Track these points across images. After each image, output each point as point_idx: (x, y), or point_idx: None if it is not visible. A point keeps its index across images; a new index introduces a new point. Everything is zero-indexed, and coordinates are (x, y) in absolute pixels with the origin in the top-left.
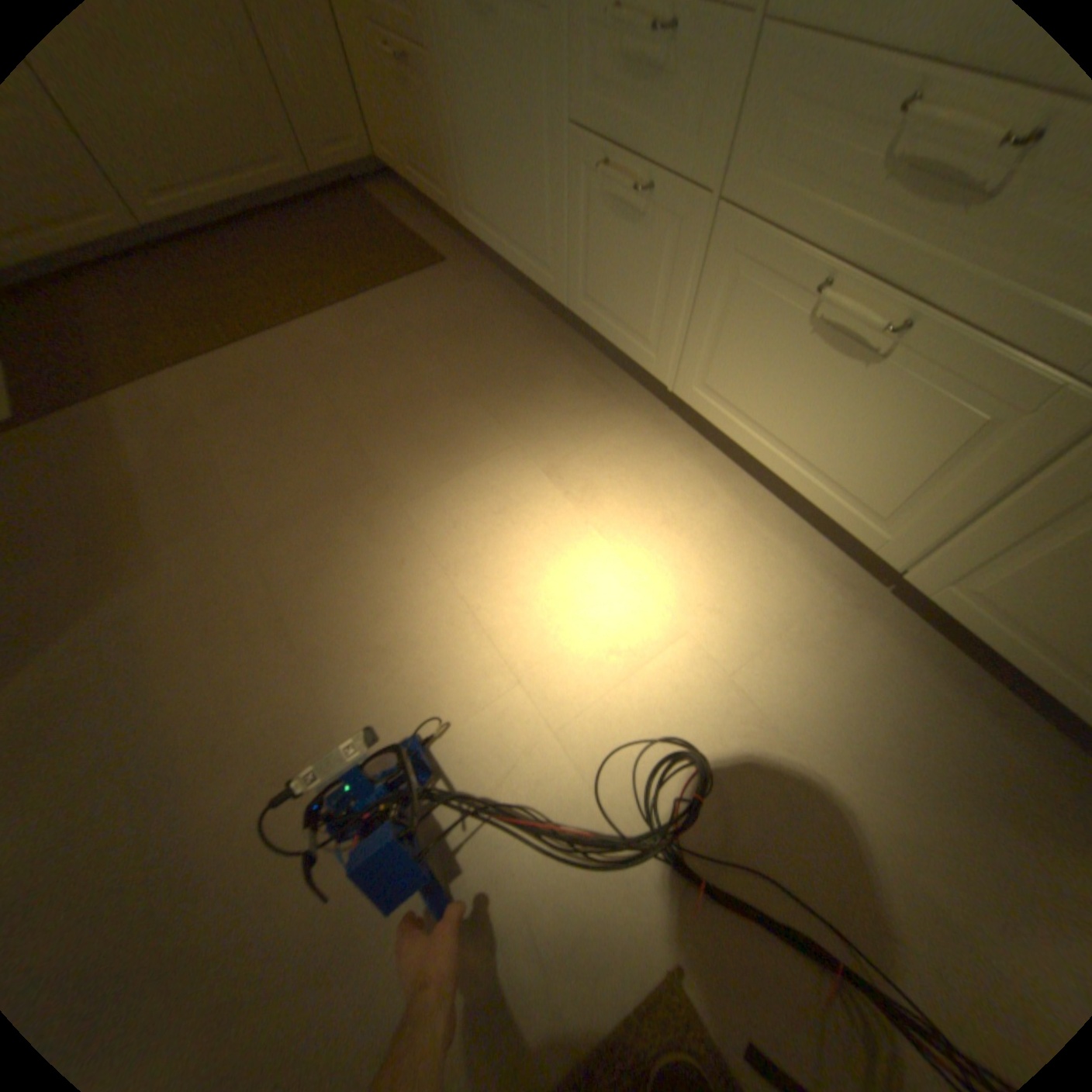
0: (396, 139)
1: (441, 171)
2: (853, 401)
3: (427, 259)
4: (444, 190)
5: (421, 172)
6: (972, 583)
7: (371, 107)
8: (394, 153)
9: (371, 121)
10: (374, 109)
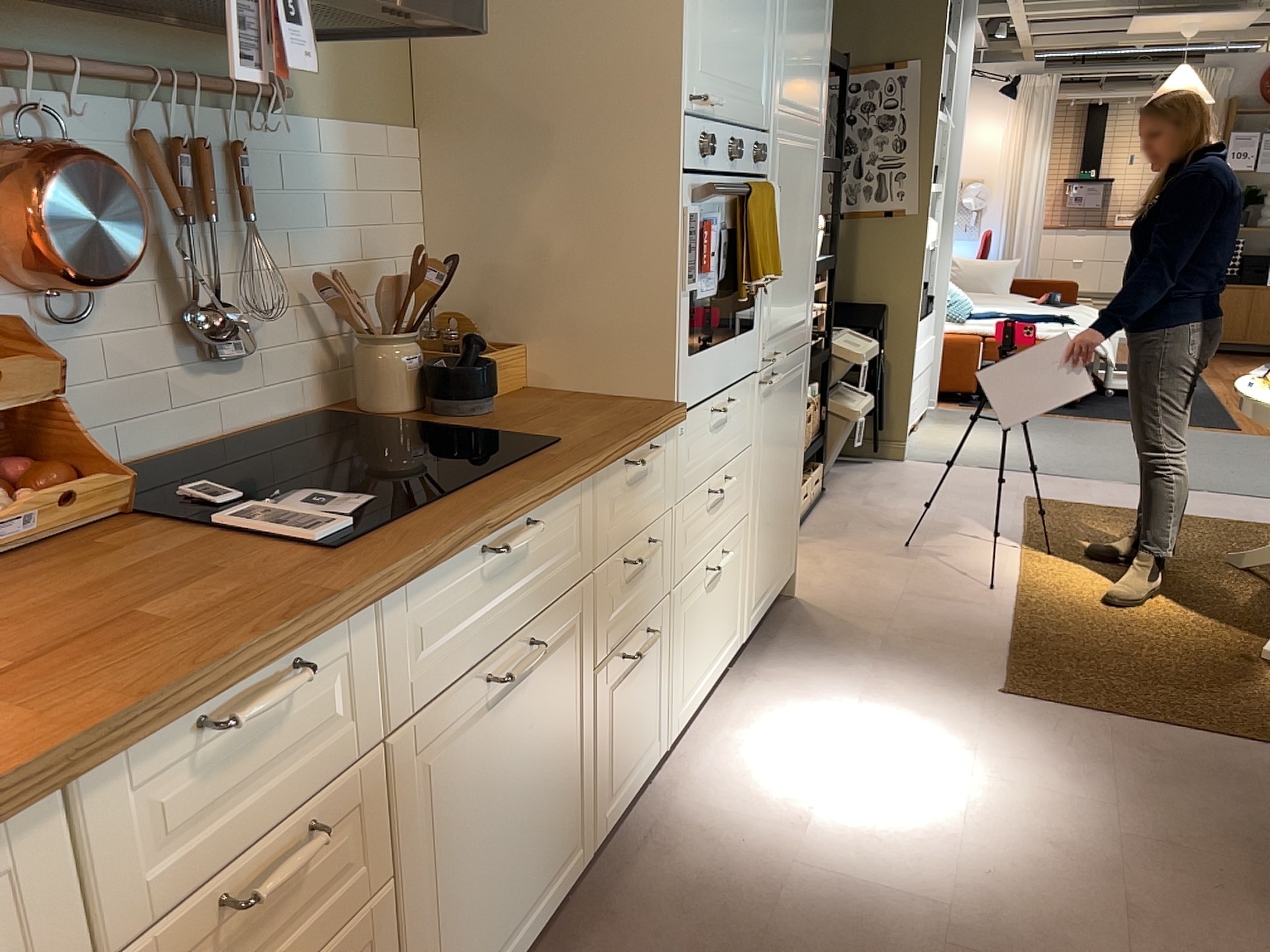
0: None
1: None
2: (720, 601)
3: None
4: None
5: None
6: (751, 608)
7: None
8: None
9: None
10: None
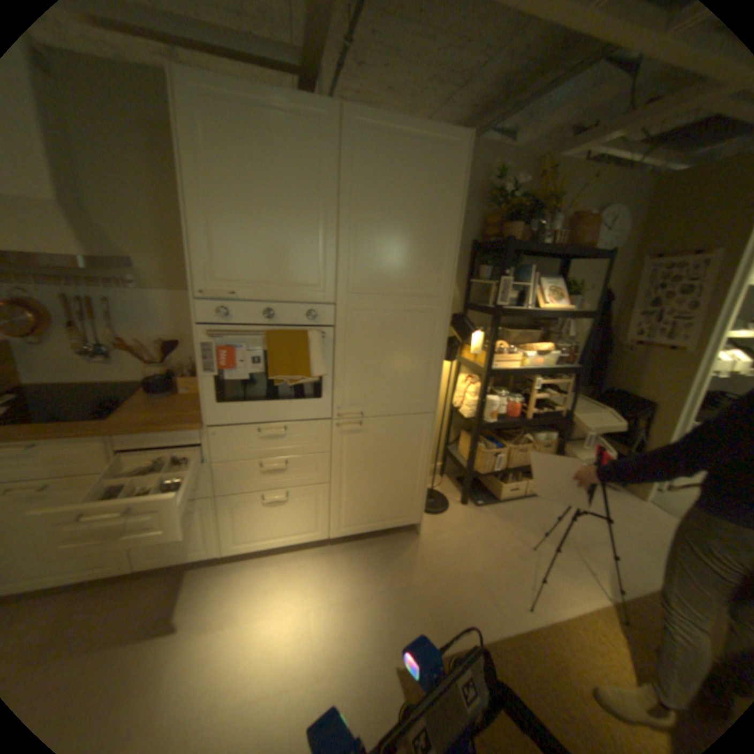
0: None
1: None
2: (287, 514)
3: None
4: None
5: None
6: (341, 527)
7: None
8: None
9: None
10: None
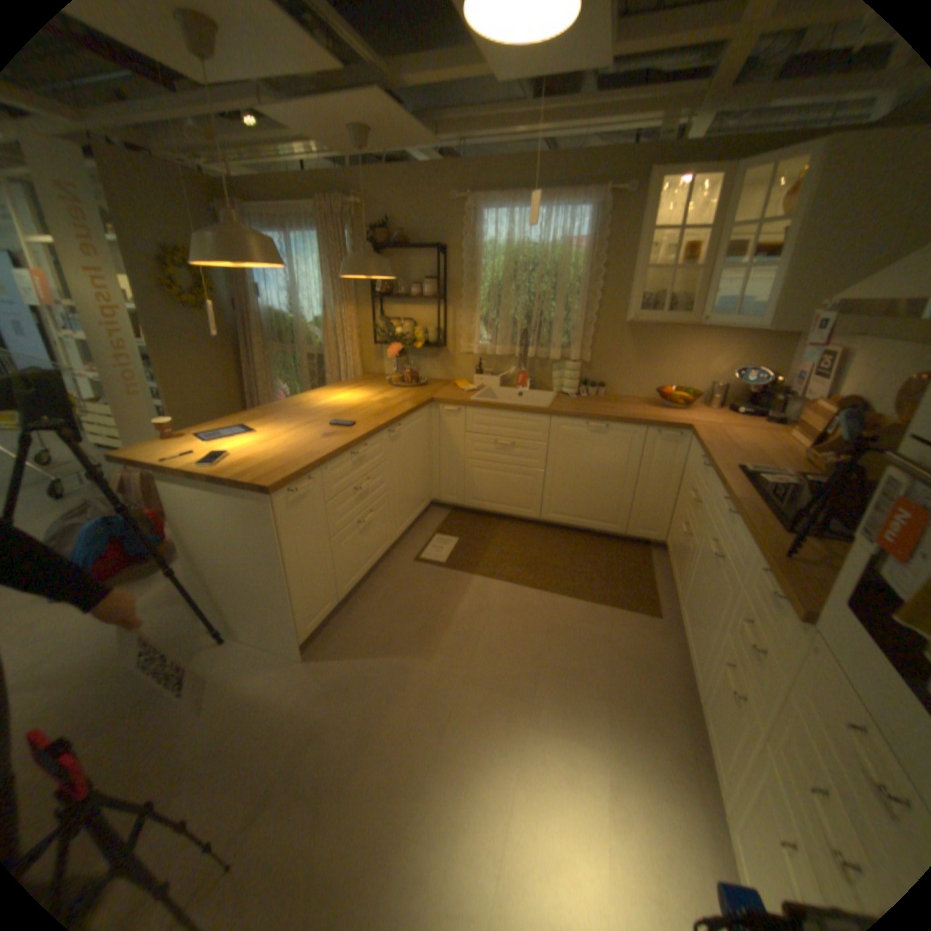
0: (676, 550)
1: (684, 582)
2: None
3: (652, 611)
4: (682, 590)
5: (678, 572)
6: None
7: (674, 530)
8: (673, 552)
9: (672, 532)
10: (675, 532)
